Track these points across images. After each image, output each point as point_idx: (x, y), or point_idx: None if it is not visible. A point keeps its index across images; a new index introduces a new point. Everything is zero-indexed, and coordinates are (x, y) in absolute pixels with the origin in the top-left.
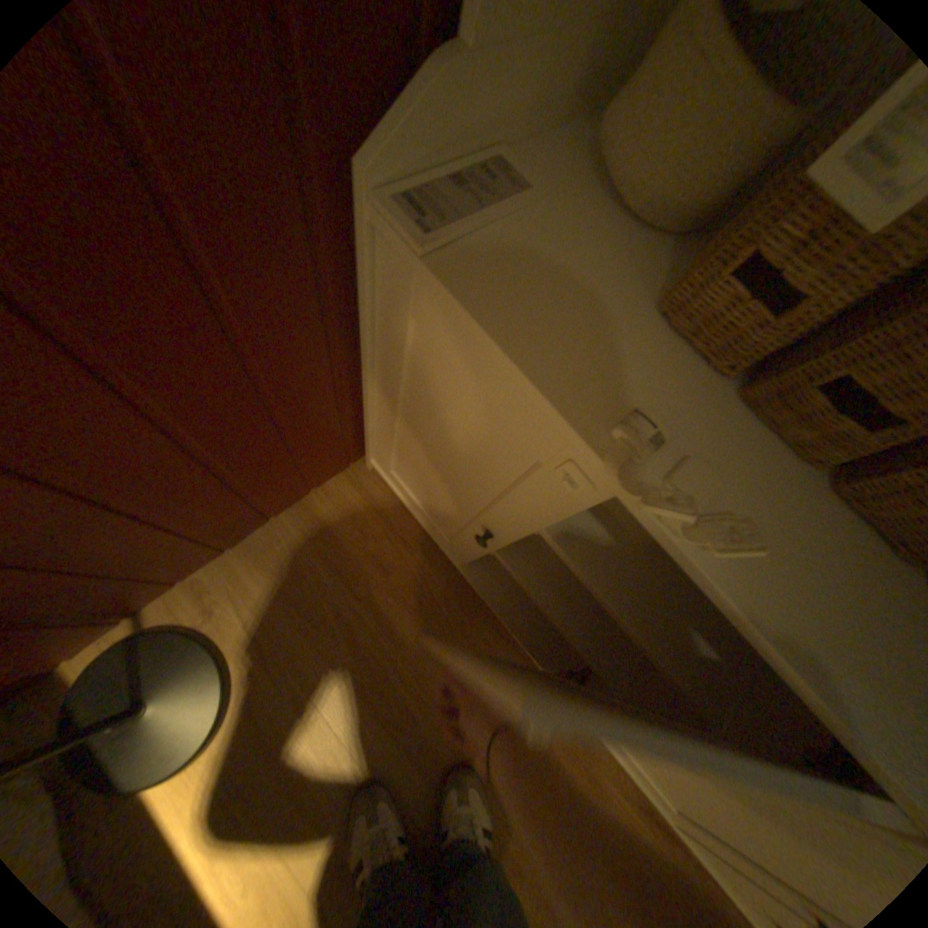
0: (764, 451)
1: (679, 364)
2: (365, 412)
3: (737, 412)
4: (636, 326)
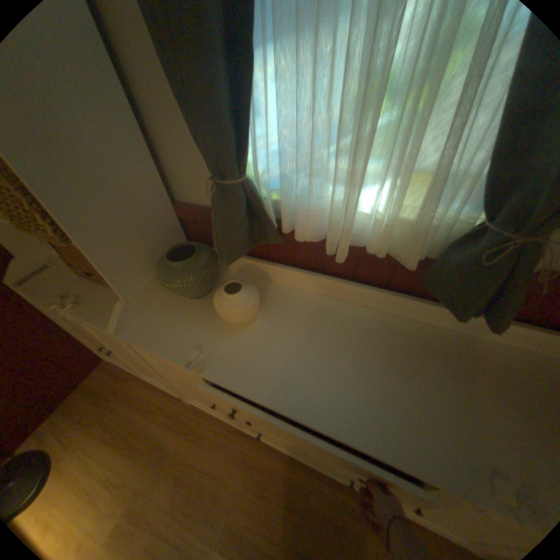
0: (90, 289)
1: (75, 283)
2: (75, 338)
3: (87, 285)
4: (66, 281)
